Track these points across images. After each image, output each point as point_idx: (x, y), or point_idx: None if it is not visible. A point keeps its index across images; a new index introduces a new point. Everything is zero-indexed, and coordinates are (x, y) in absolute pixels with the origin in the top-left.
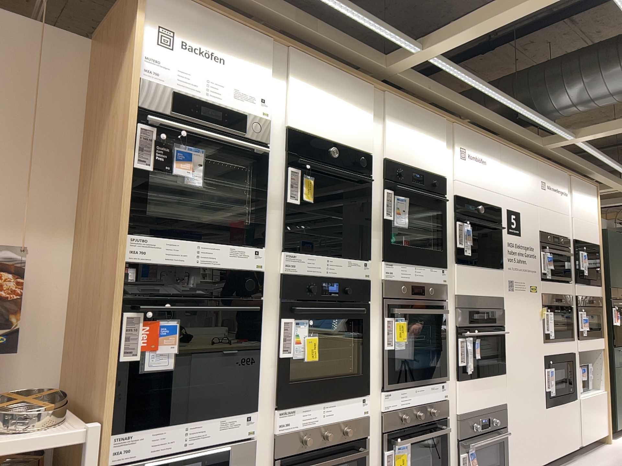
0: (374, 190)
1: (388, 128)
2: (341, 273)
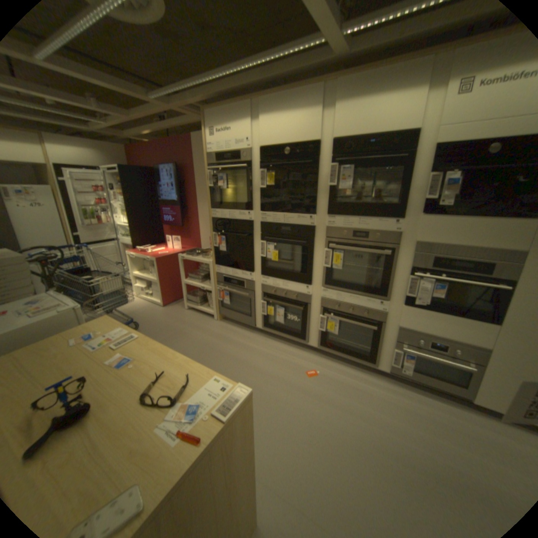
0: (324, 165)
1: (340, 106)
2: (293, 223)
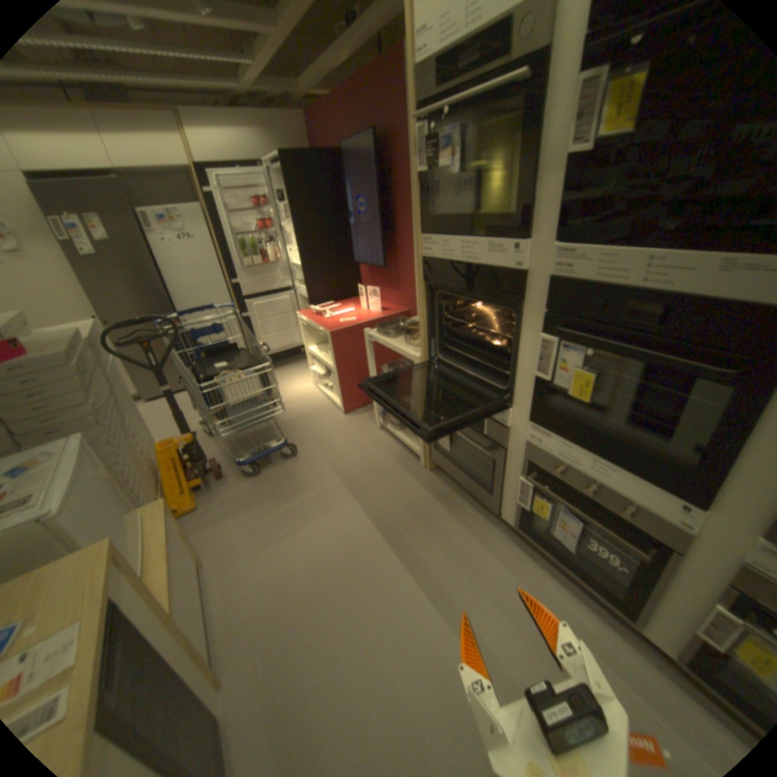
0: None
1: None
2: (693, 287)
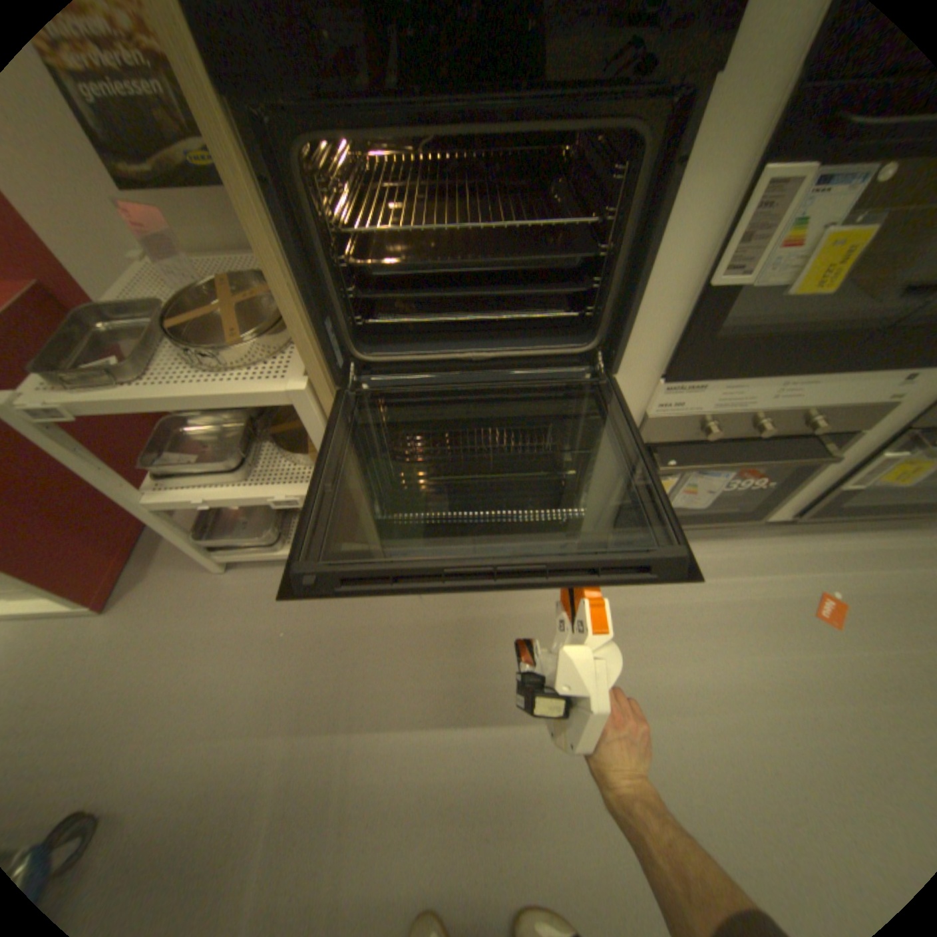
0: None
1: None
2: None
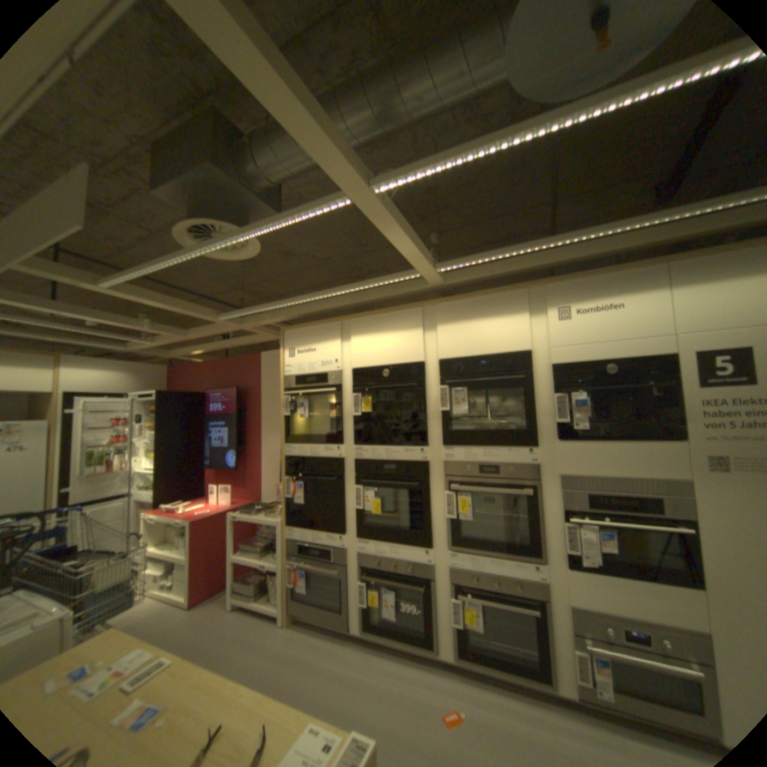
0: (432, 388)
1: (442, 330)
2: (400, 460)
